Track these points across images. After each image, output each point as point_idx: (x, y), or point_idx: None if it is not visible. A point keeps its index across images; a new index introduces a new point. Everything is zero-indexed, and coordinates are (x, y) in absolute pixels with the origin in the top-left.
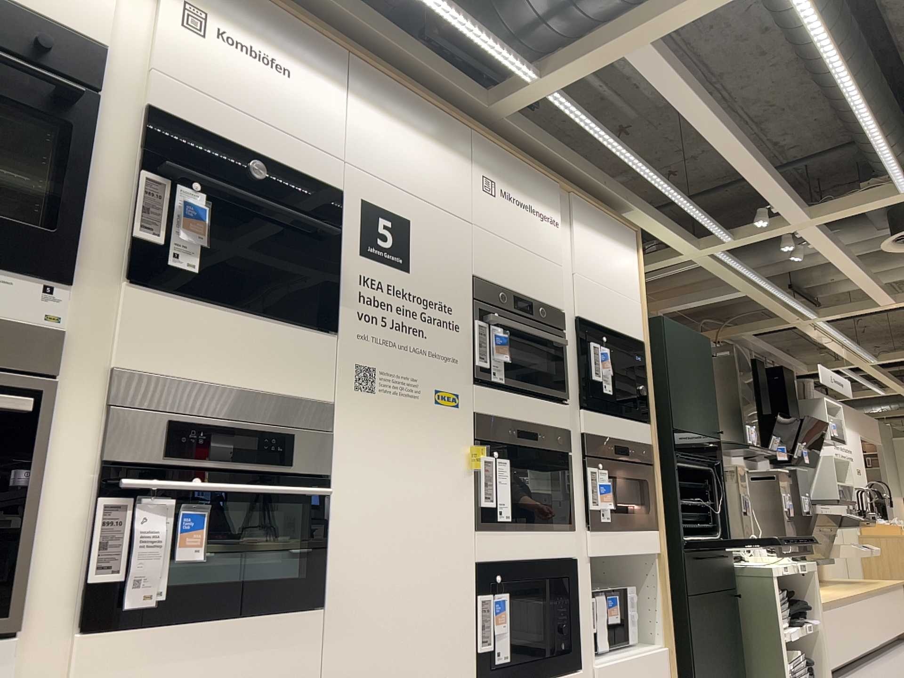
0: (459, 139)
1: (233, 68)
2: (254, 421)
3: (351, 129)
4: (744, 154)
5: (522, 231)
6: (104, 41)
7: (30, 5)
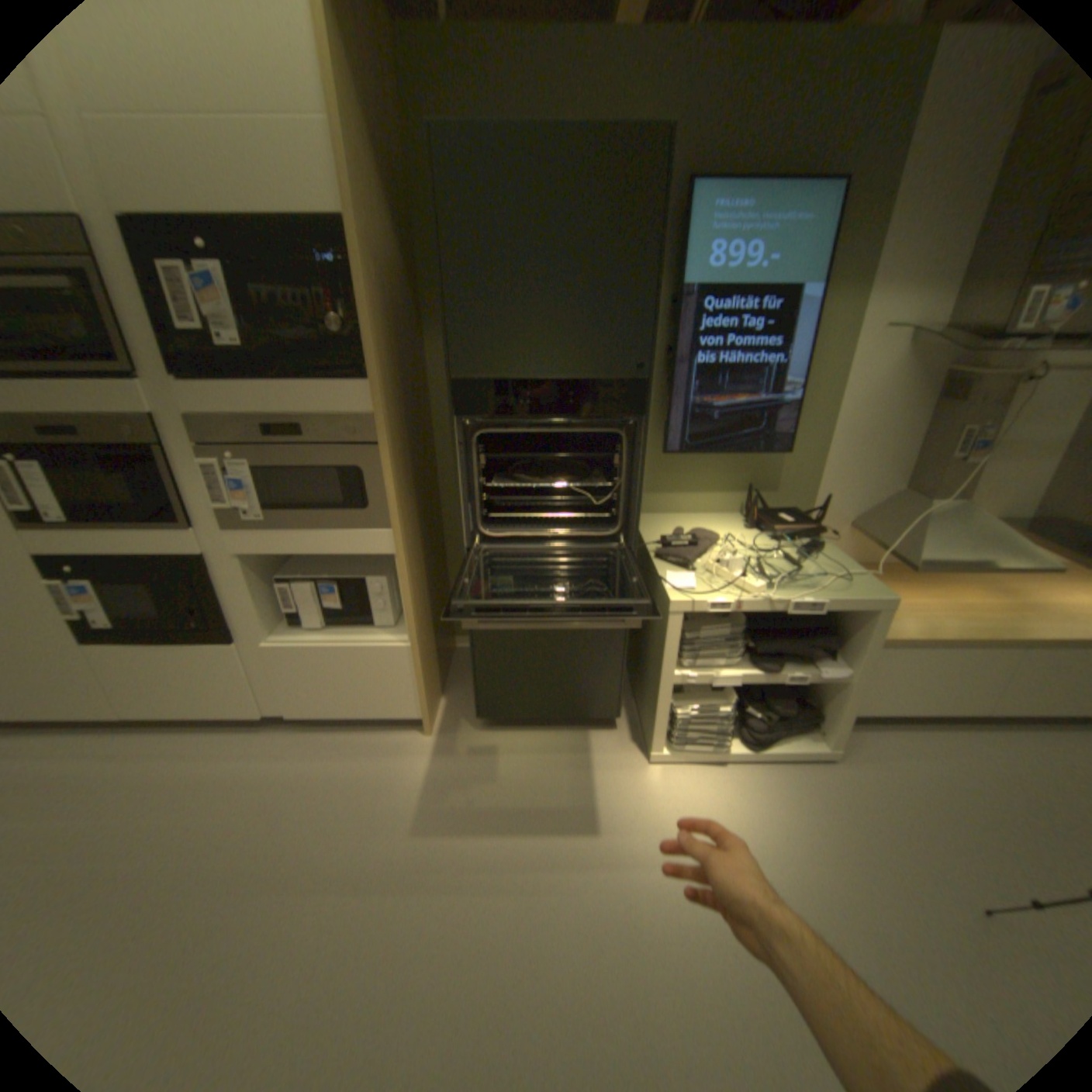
0: None
1: None
2: None
3: None
4: None
5: None
6: None
7: None
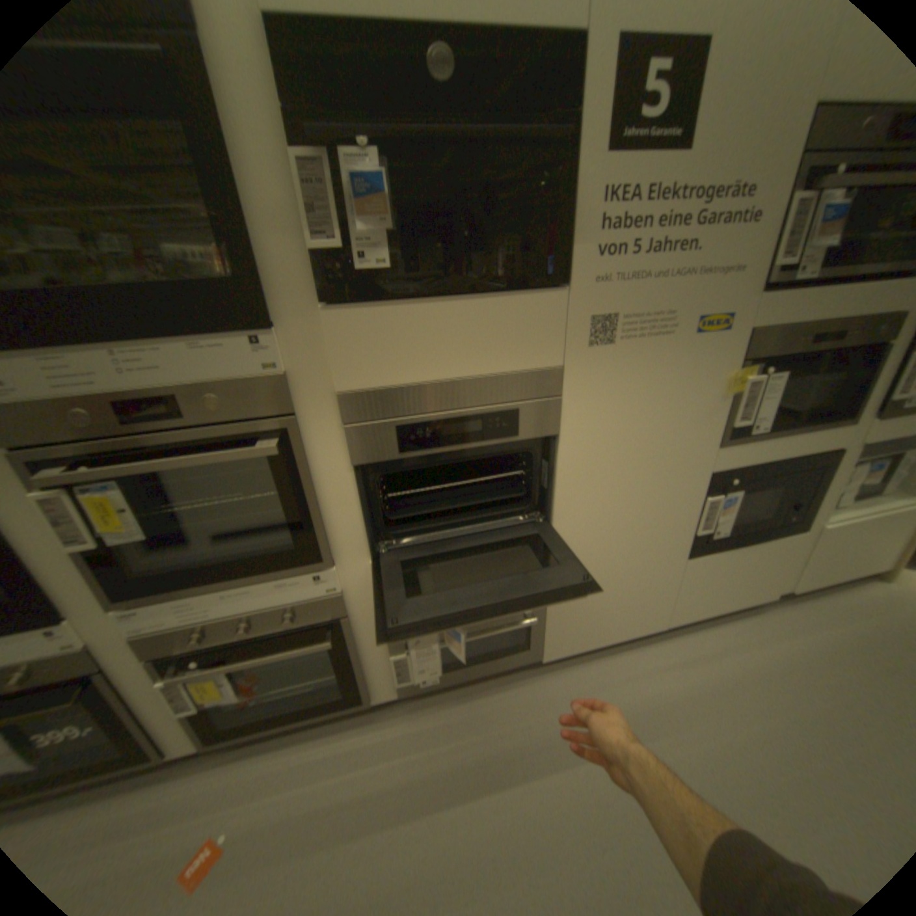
0: None
1: None
2: (477, 404)
3: None
4: None
5: None
6: None
7: None
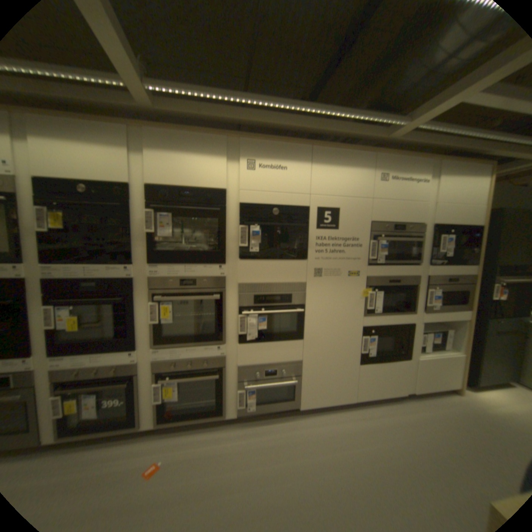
0: (368, 160)
1: (265, 176)
2: (279, 291)
3: (312, 180)
4: None
5: (404, 193)
6: (224, 187)
7: (204, 186)
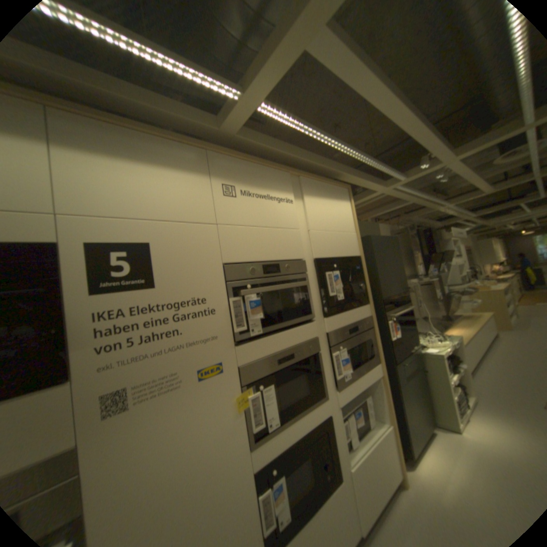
0: (194, 161)
1: None
2: None
3: (59, 181)
4: (417, 121)
5: (264, 216)
6: None
7: None
